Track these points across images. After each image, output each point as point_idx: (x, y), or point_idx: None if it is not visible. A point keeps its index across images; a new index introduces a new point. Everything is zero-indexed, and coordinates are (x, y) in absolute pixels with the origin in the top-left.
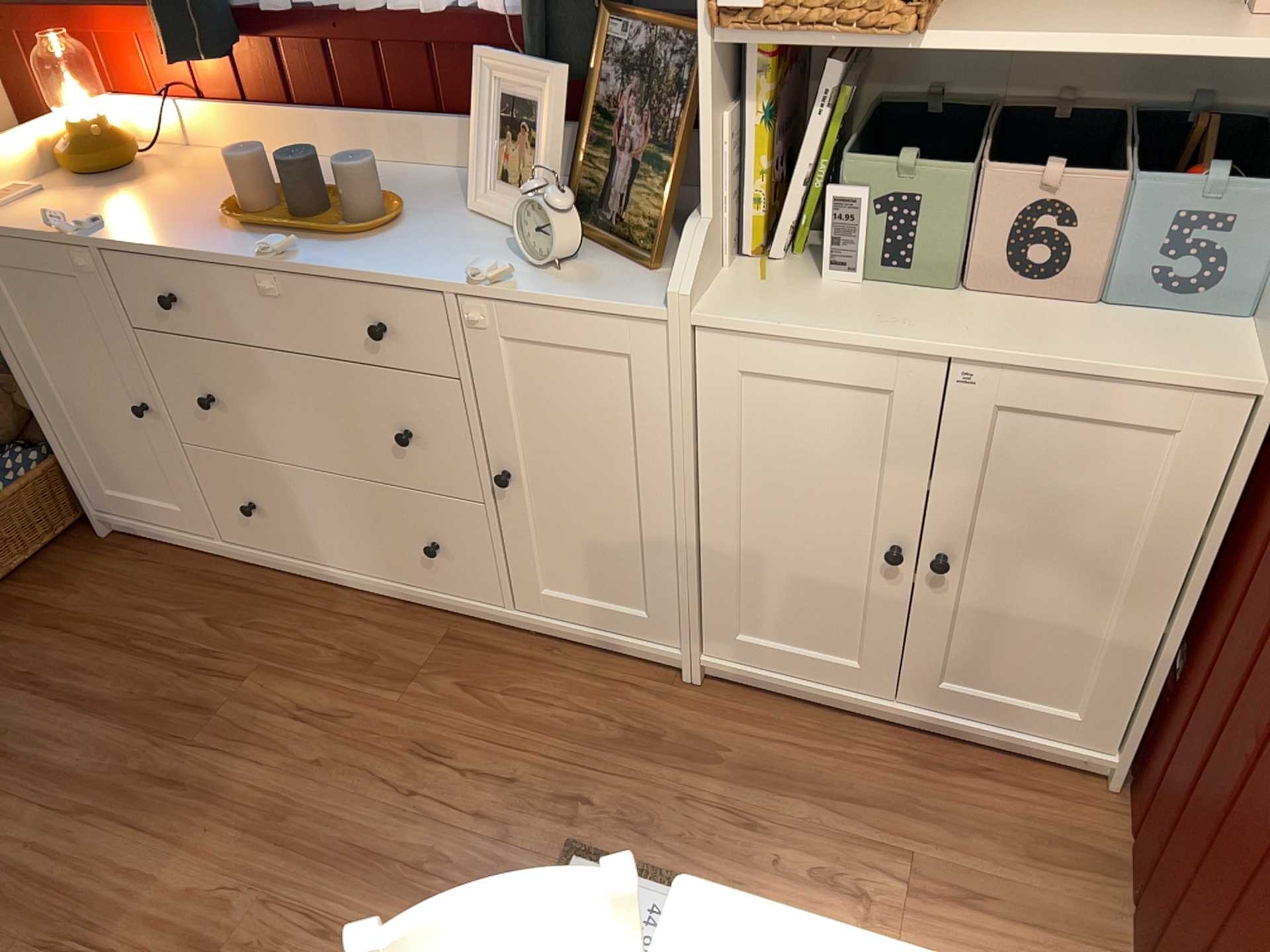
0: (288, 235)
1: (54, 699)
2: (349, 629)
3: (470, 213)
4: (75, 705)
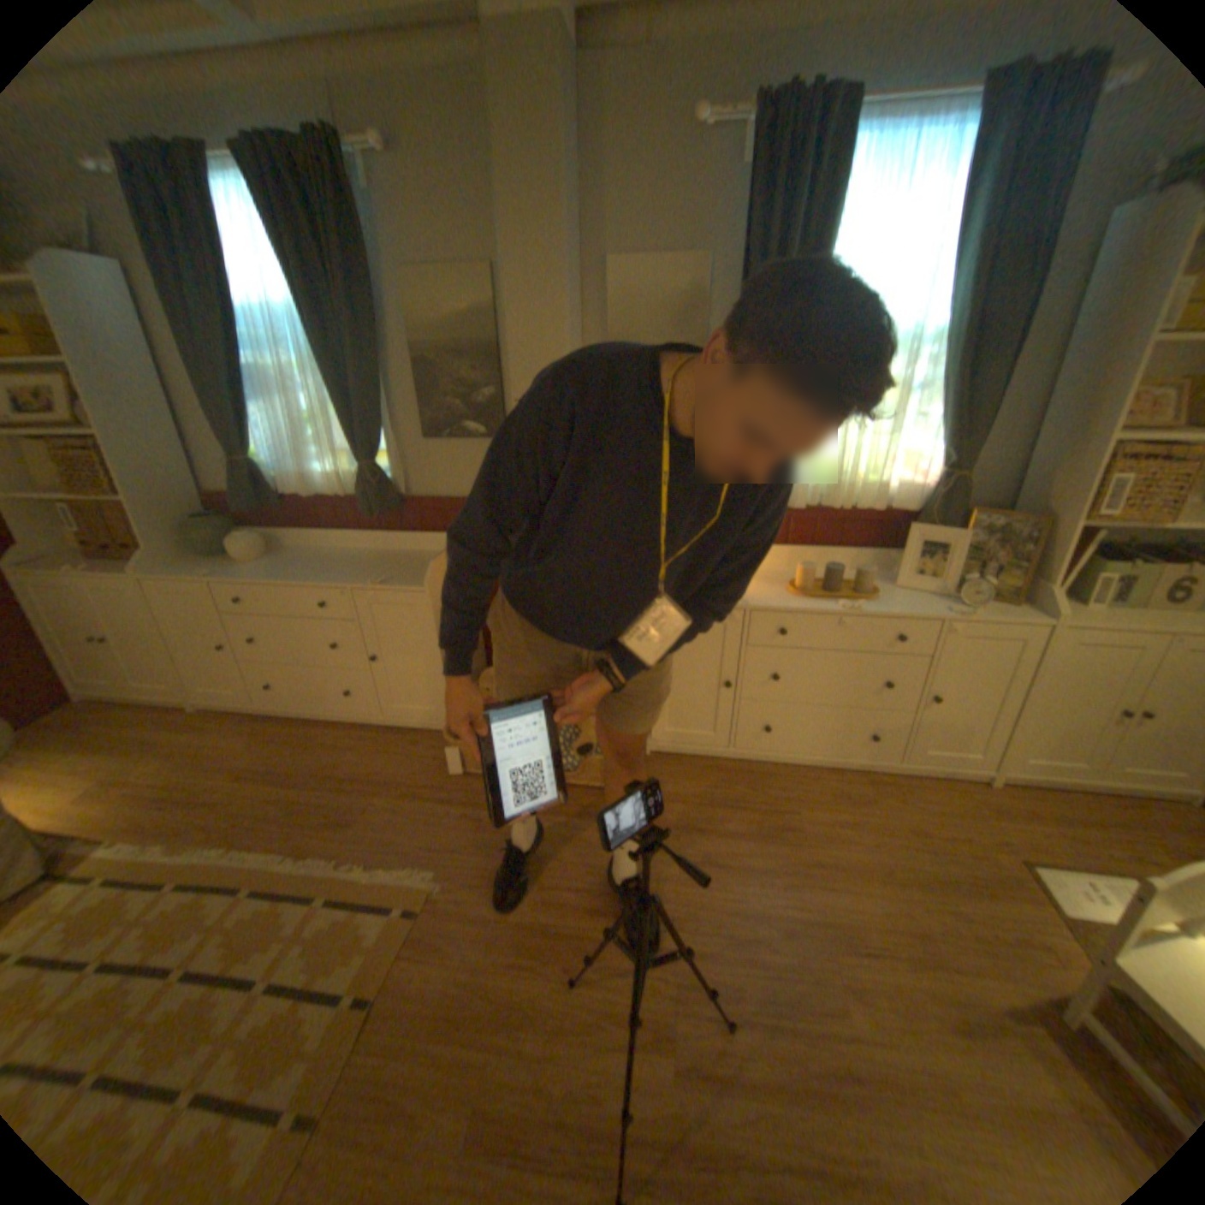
0: (838, 602)
1: (713, 839)
2: (819, 786)
3: (896, 590)
4: (727, 840)
